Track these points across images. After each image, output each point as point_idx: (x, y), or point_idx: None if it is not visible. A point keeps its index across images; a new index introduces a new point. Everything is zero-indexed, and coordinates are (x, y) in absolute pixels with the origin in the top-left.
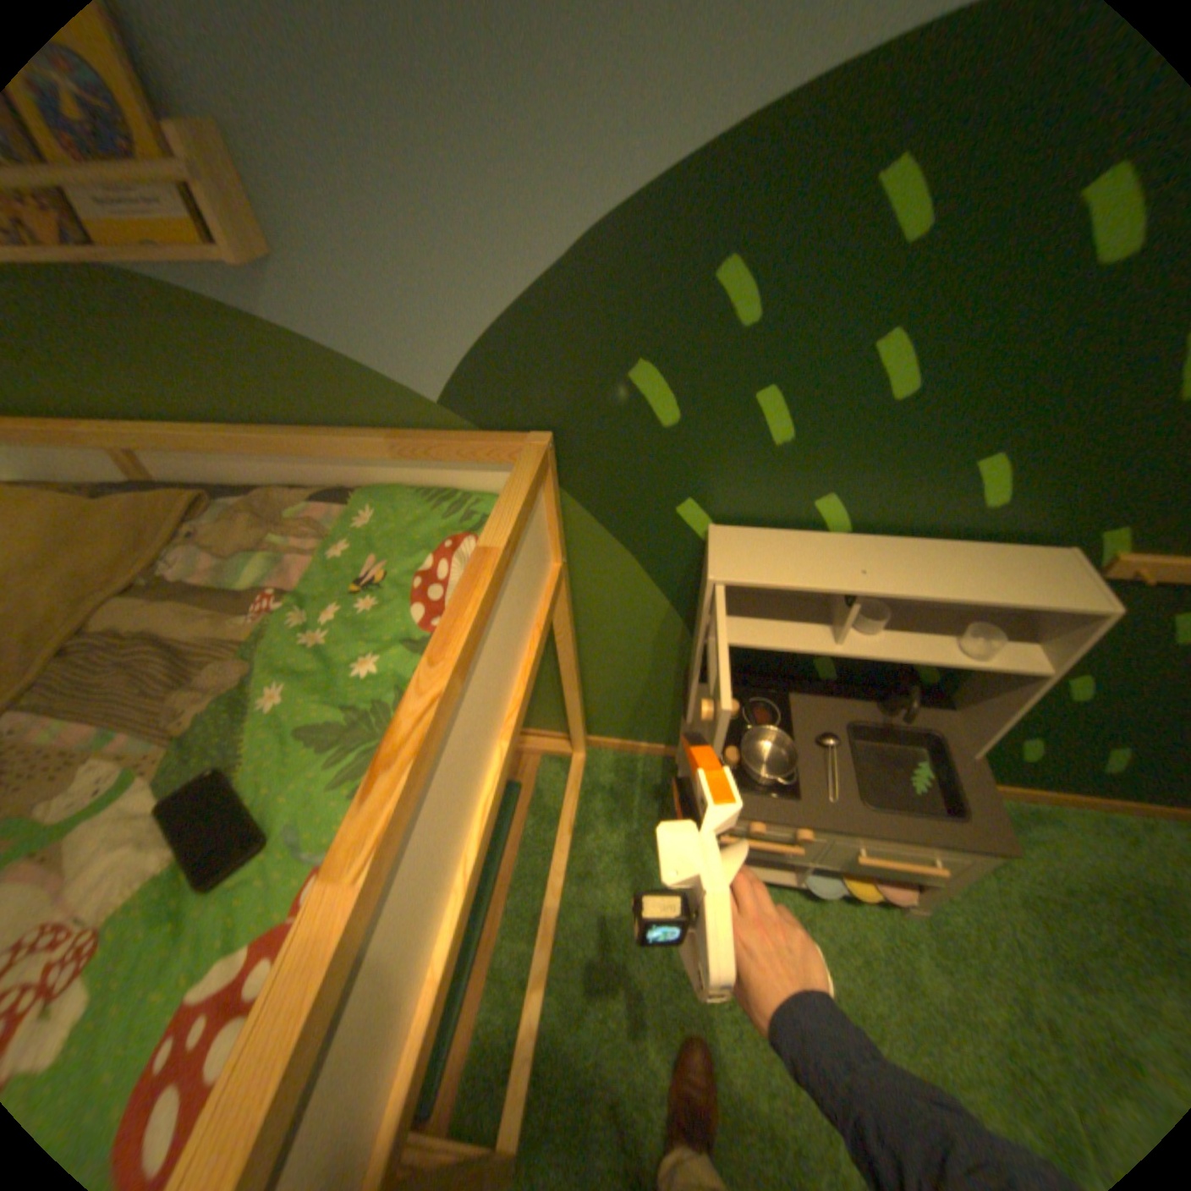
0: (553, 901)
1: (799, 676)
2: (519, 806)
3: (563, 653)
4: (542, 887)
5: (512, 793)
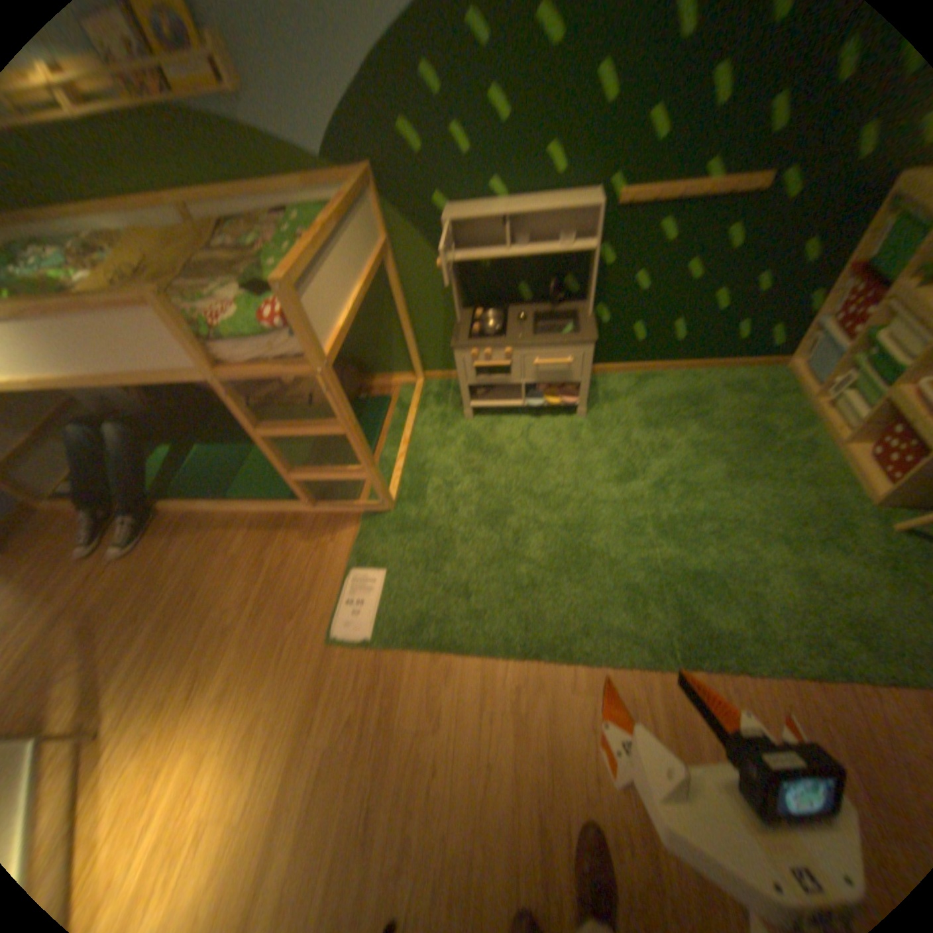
0: (408, 430)
1: (513, 298)
2: (391, 405)
3: (398, 300)
4: (403, 429)
5: (387, 399)
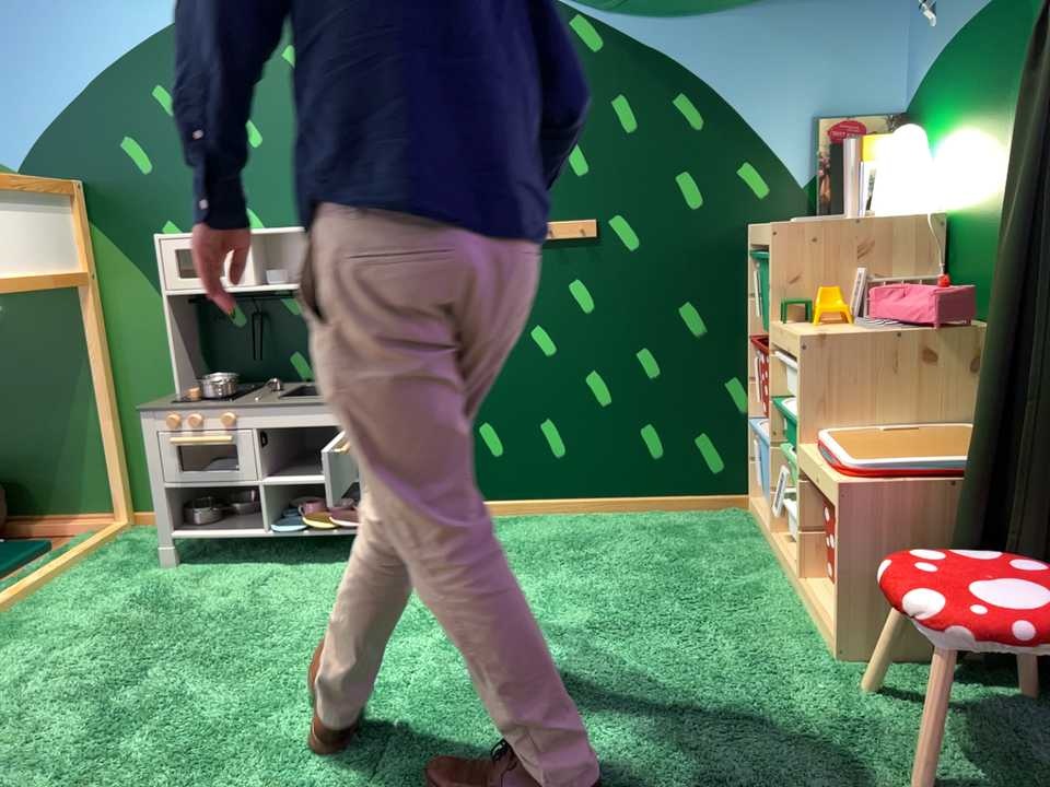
0: (35, 577)
1: (282, 375)
2: (41, 556)
3: (95, 368)
4: (31, 580)
5: (38, 547)
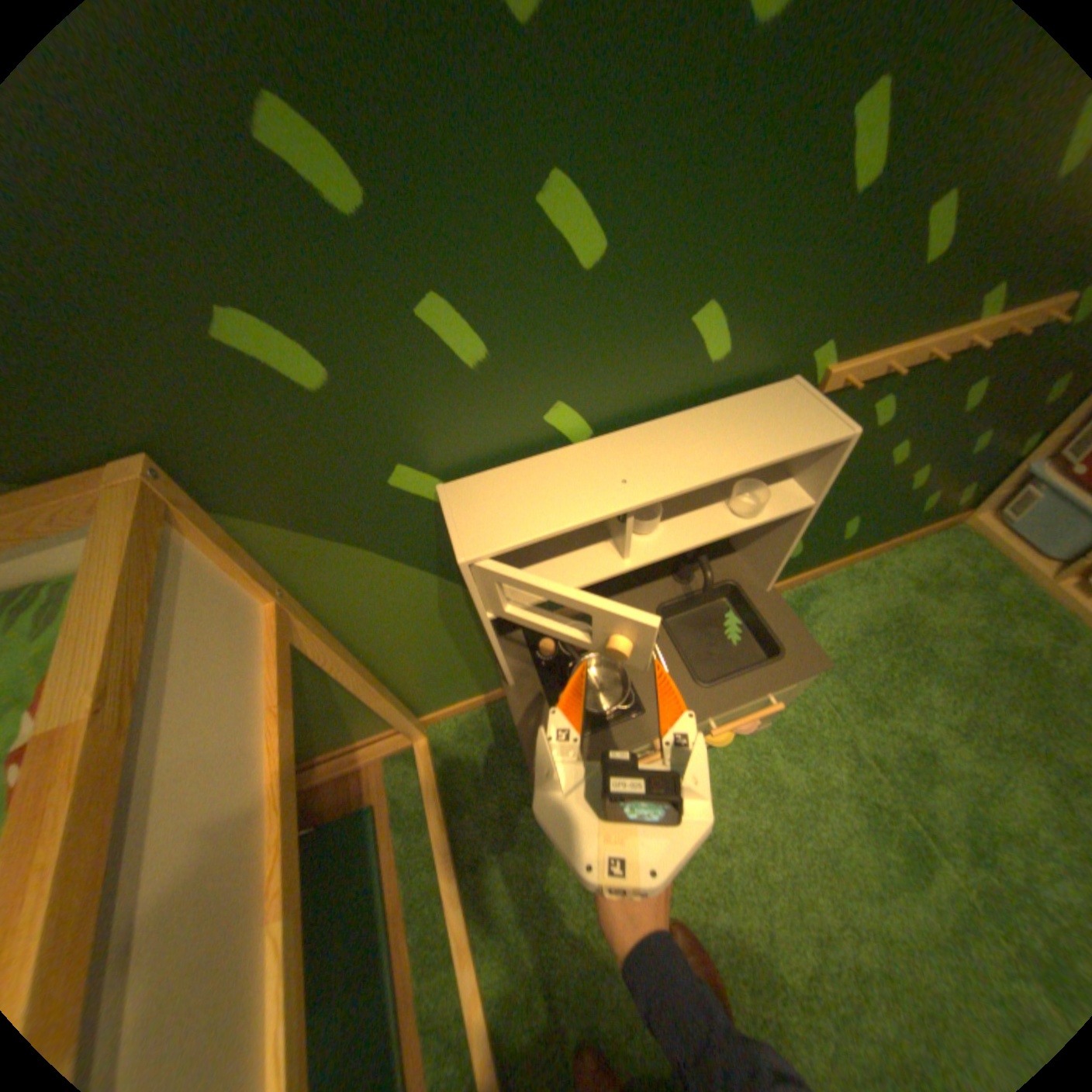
0: (453, 911)
1: None
2: (378, 828)
3: (342, 675)
4: (437, 900)
5: (364, 819)
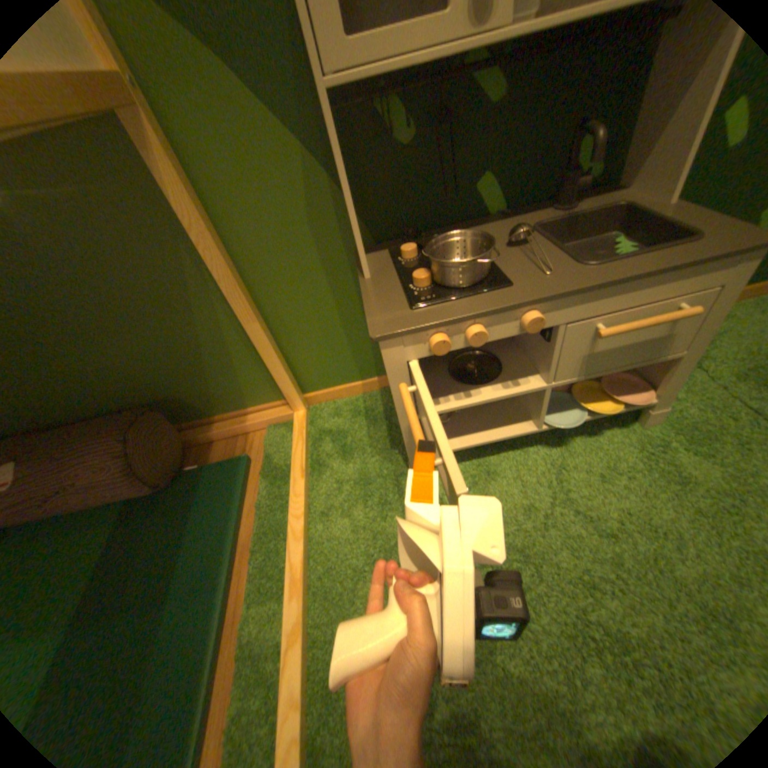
0: (296, 544)
1: (468, 214)
2: (251, 476)
3: (212, 260)
4: (285, 537)
5: (241, 466)
